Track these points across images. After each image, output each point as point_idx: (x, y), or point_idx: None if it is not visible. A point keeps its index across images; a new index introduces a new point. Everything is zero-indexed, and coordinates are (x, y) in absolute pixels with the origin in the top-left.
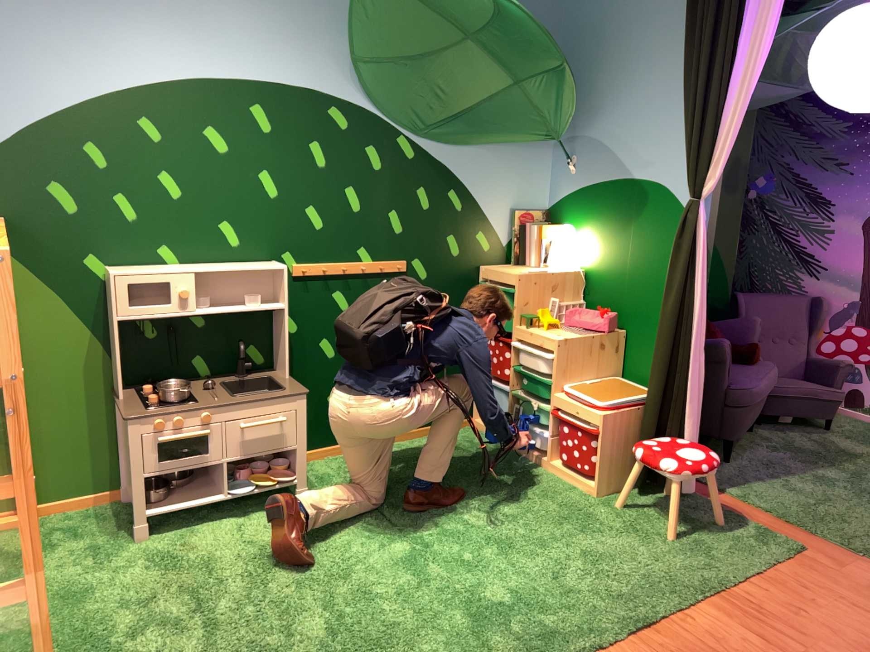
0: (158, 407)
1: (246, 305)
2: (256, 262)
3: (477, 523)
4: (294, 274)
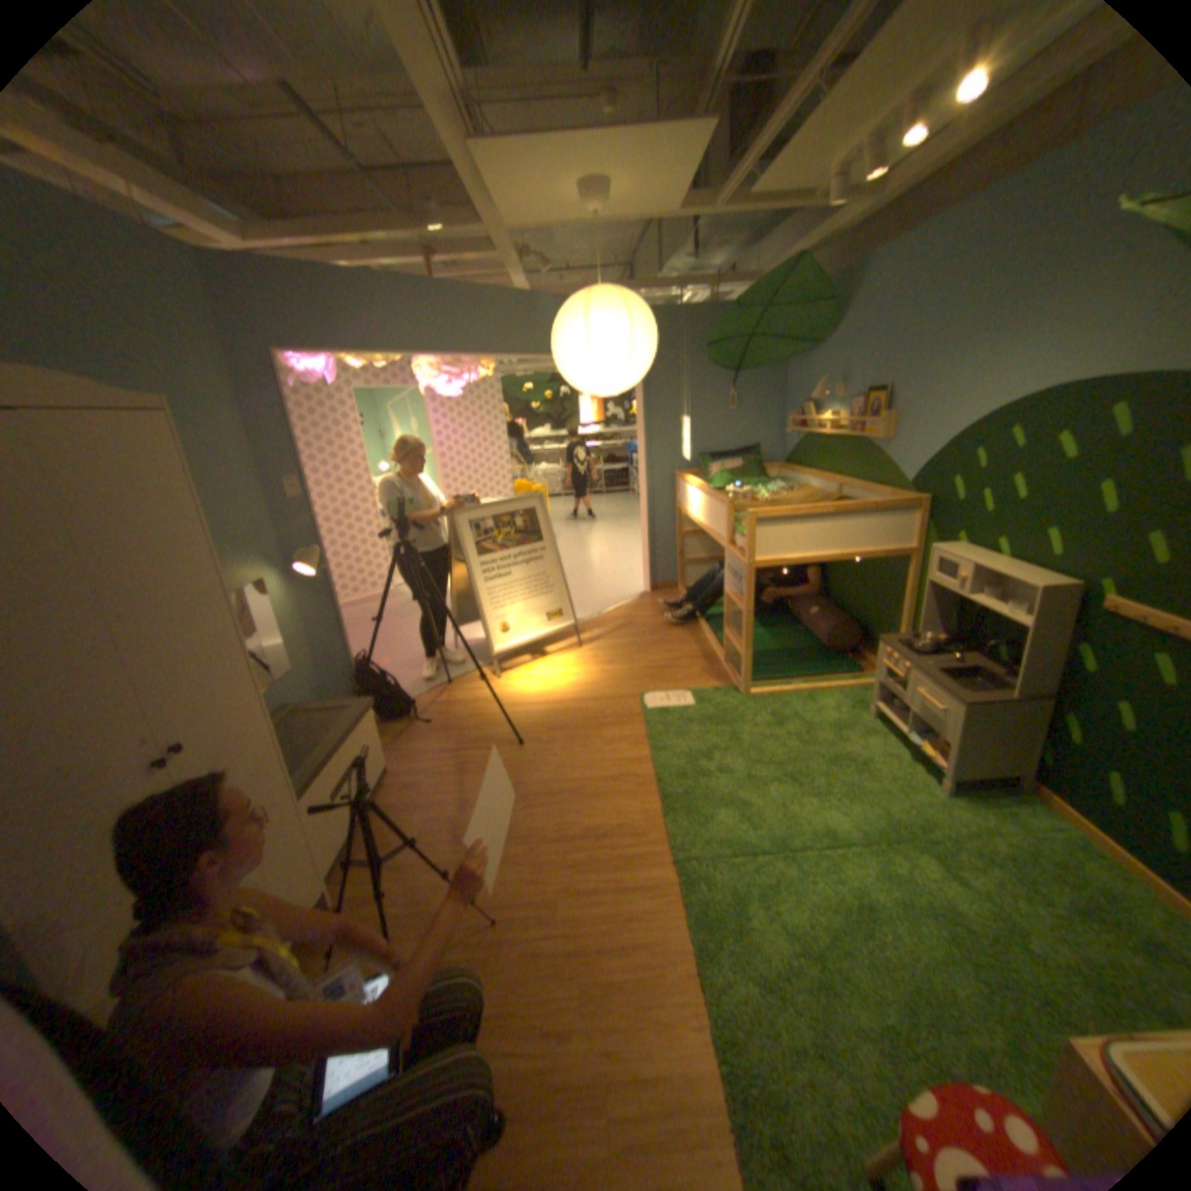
0: (902, 645)
1: (1018, 612)
2: (1061, 577)
3: (898, 917)
4: (1102, 606)
